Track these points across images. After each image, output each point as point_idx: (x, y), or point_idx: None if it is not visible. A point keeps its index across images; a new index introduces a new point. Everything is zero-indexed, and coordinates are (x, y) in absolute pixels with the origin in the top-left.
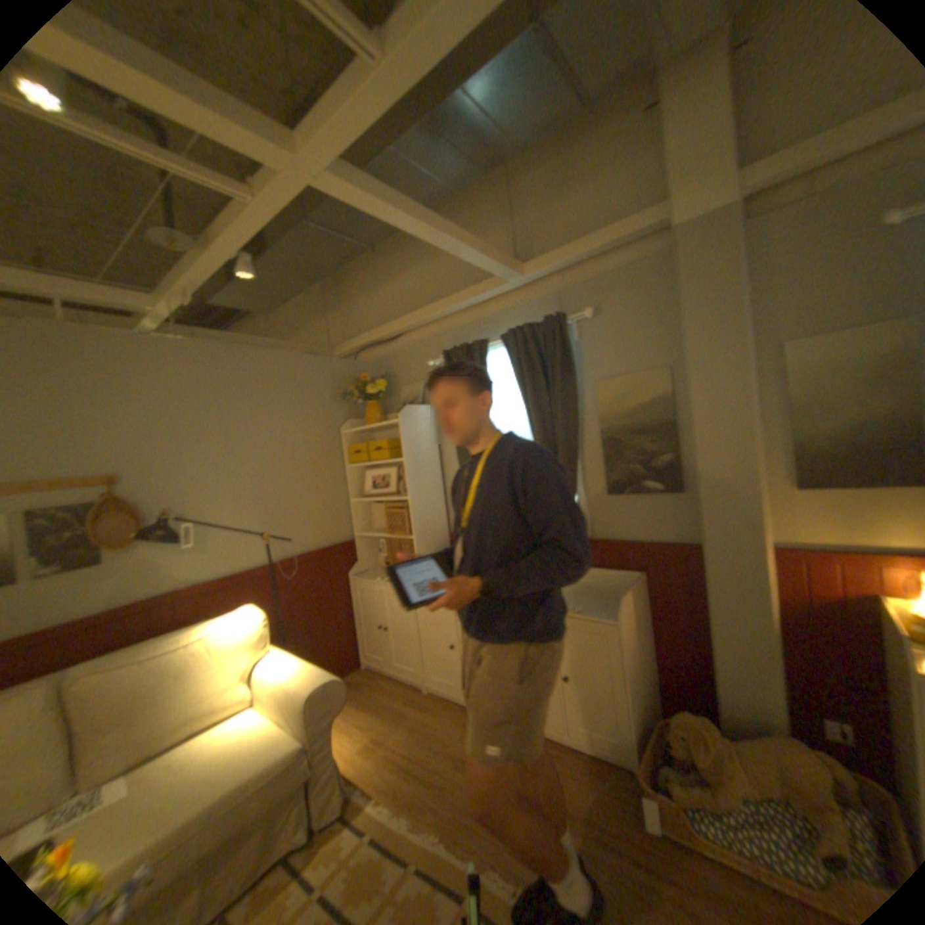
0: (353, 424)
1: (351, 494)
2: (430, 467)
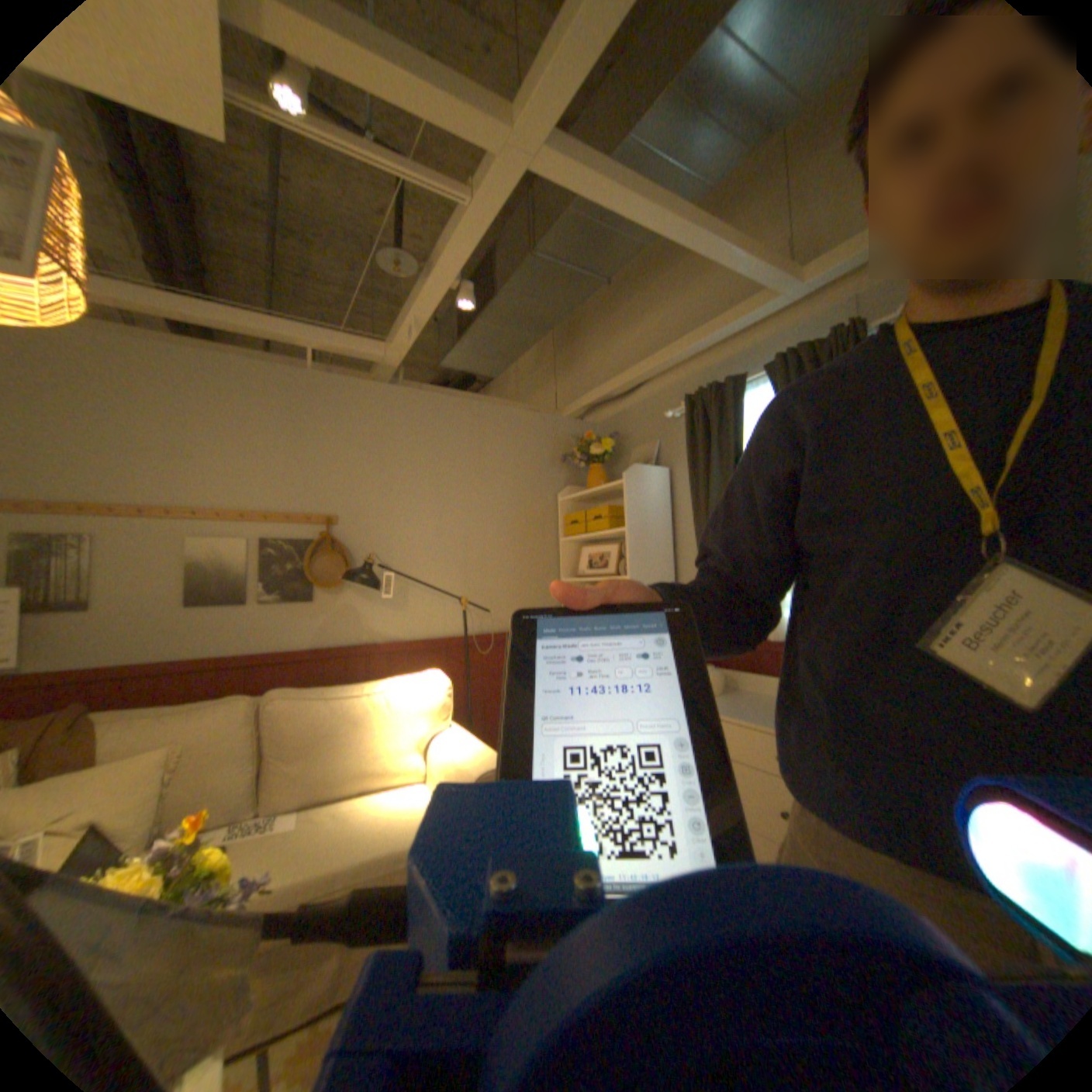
0: (572, 492)
1: (563, 572)
2: (659, 542)
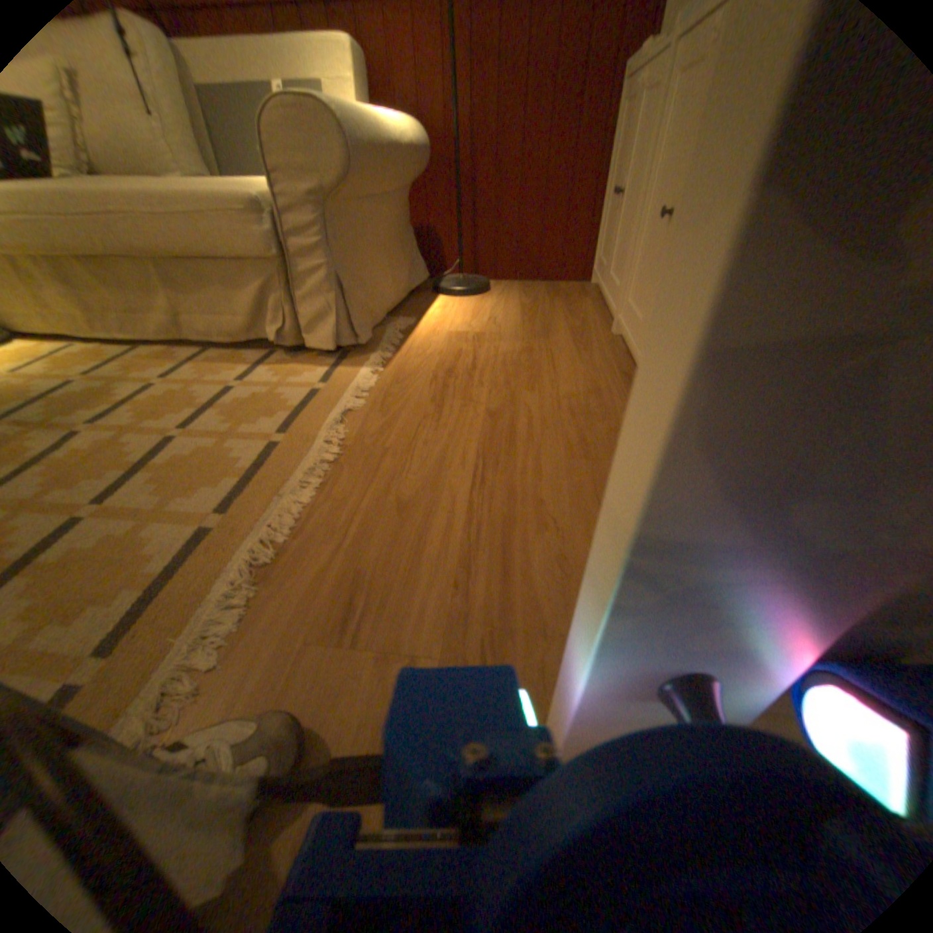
0: None
1: None
2: None
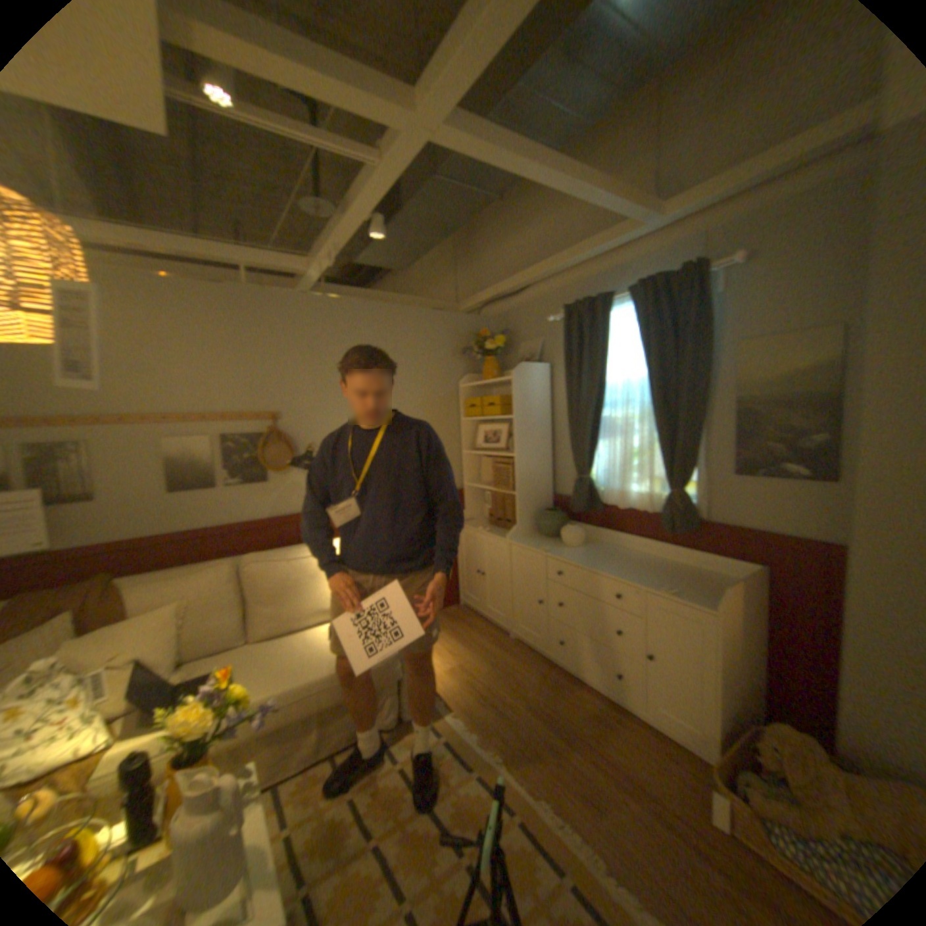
0: (470, 380)
1: (464, 446)
2: (540, 426)
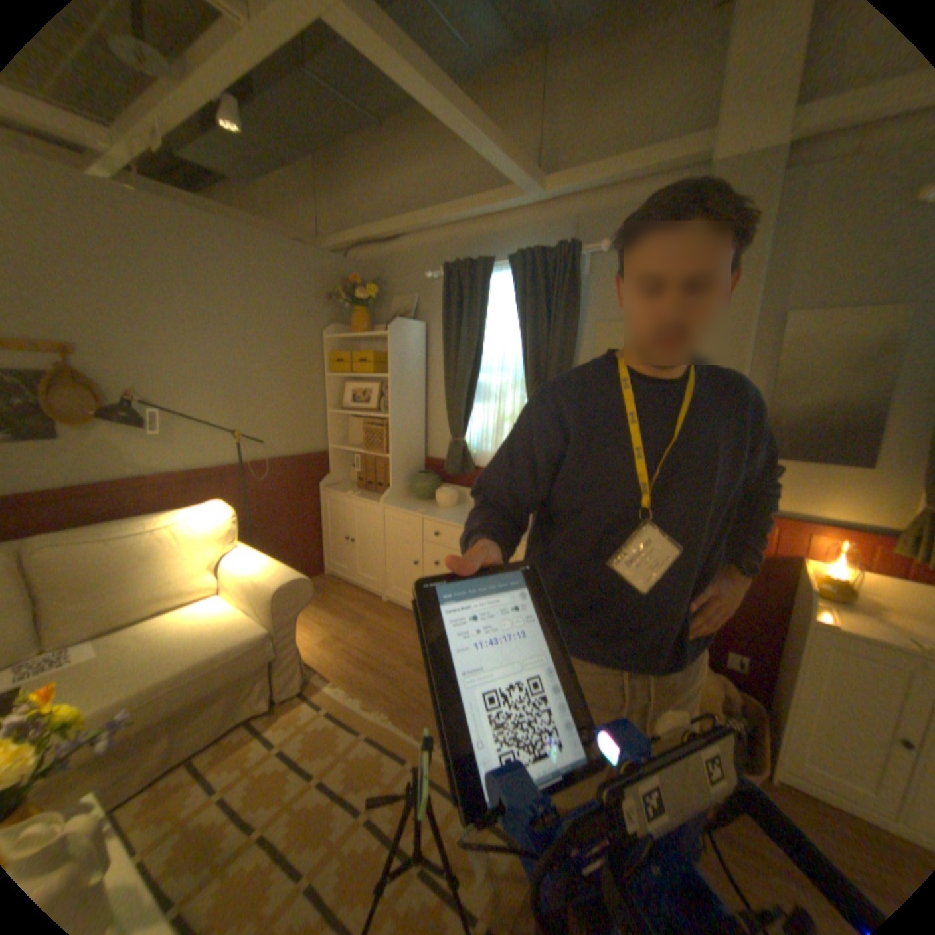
0: (336, 331)
1: (328, 405)
2: (414, 388)
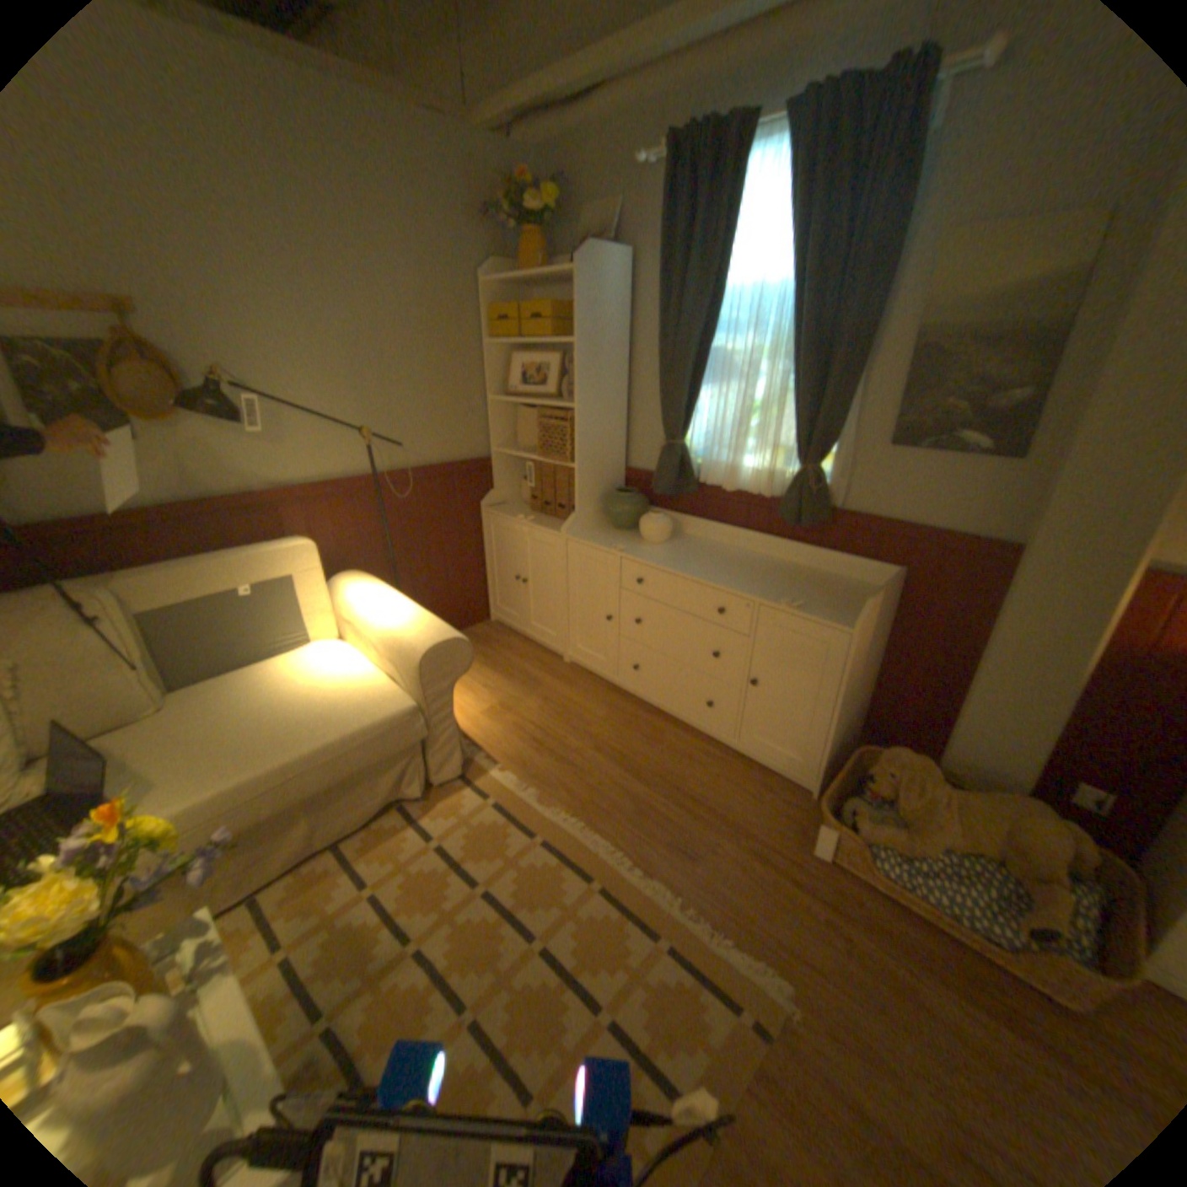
0: (498, 268)
1: (490, 387)
2: (614, 360)
